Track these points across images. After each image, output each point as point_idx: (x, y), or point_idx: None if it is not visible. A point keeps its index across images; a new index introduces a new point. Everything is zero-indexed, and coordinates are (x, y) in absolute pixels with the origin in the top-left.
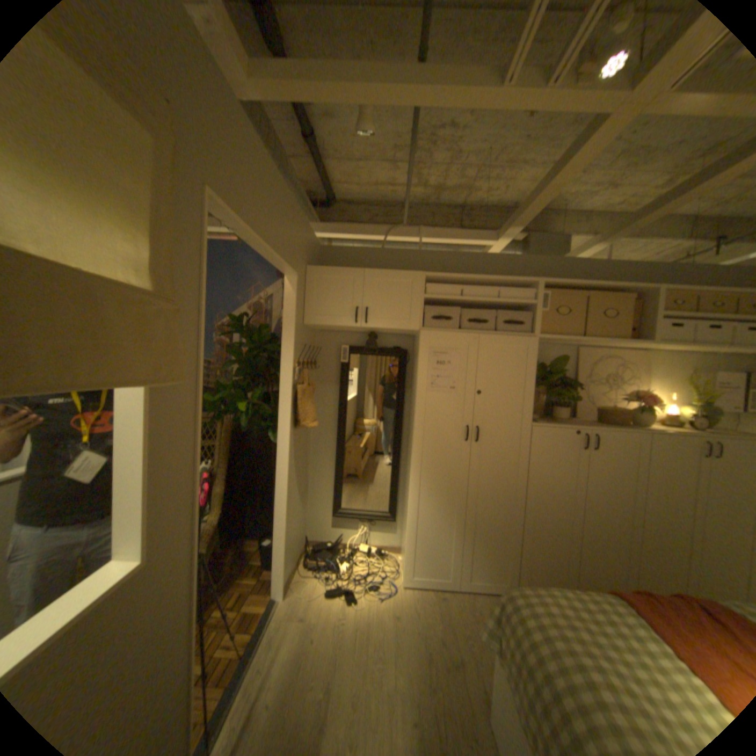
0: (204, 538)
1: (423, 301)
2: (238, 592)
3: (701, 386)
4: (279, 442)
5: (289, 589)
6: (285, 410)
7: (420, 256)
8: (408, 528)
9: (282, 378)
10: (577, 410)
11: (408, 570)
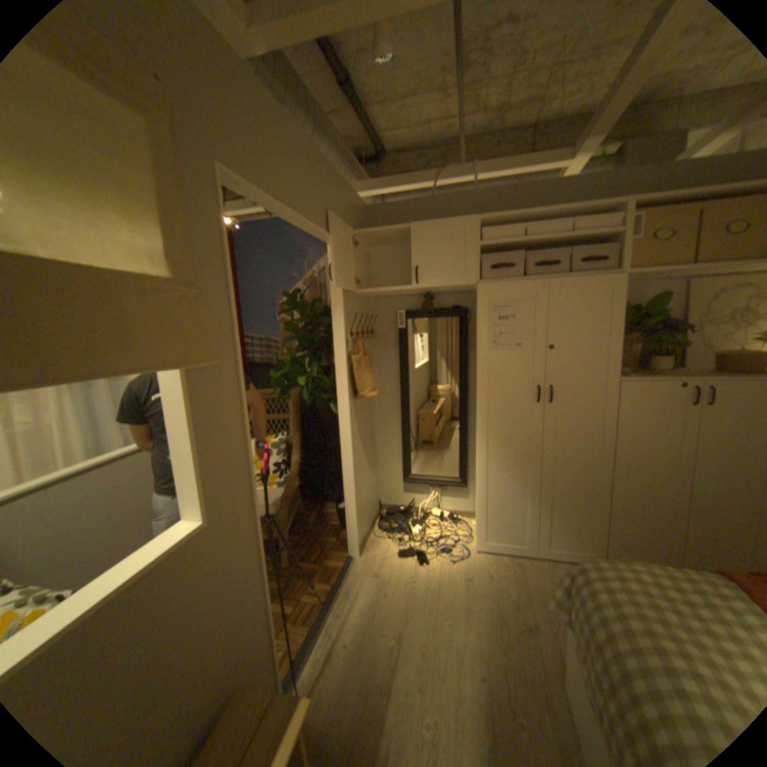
0: (289, 500)
1: (480, 250)
2: (321, 548)
3: None
4: (340, 413)
5: (365, 547)
6: (342, 382)
7: (477, 197)
8: (477, 493)
9: (336, 351)
10: (686, 358)
11: (480, 534)
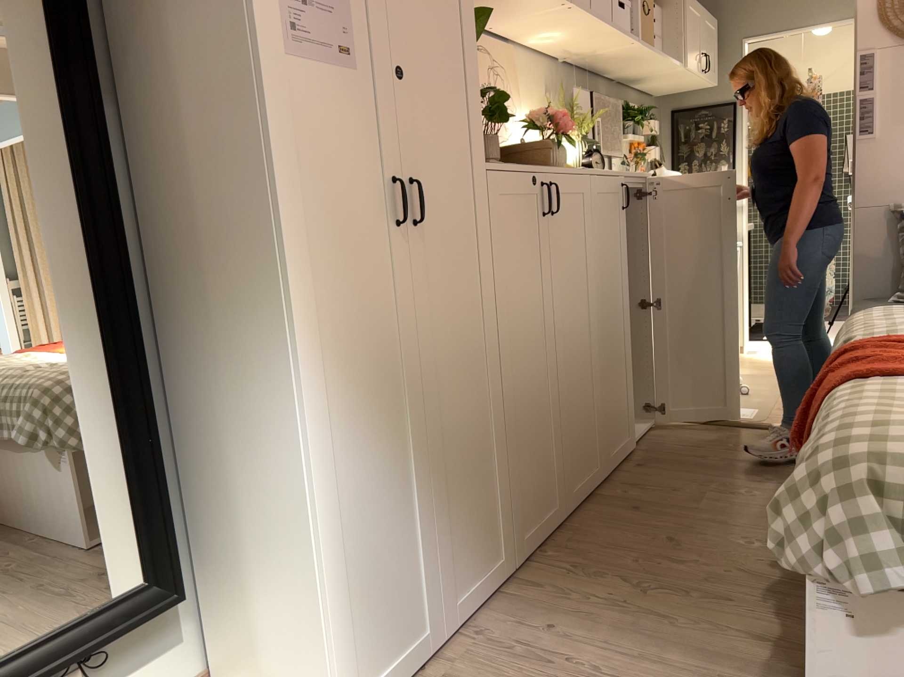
0: None
1: None
2: None
3: (566, 108)
4: None
5: None
6: None
7: None
8: (316, 557)
9: None
10: None
11: None
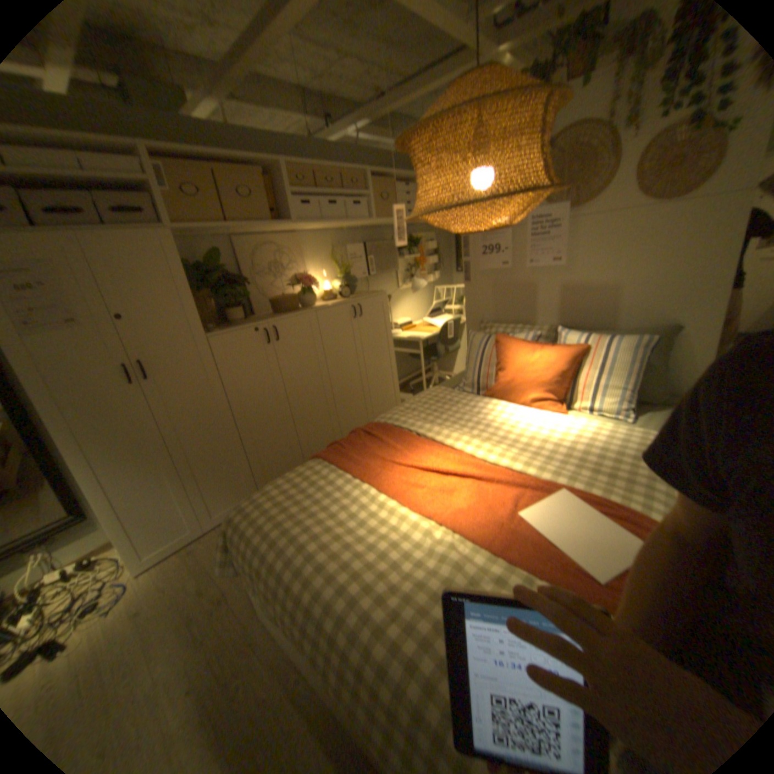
0: None
1: None
2: None
3: (339, 259)
4: None
5: None
6: None
7: None
8: (99, 517)
9: None
10: (253, 306)
11: (127, 557)
